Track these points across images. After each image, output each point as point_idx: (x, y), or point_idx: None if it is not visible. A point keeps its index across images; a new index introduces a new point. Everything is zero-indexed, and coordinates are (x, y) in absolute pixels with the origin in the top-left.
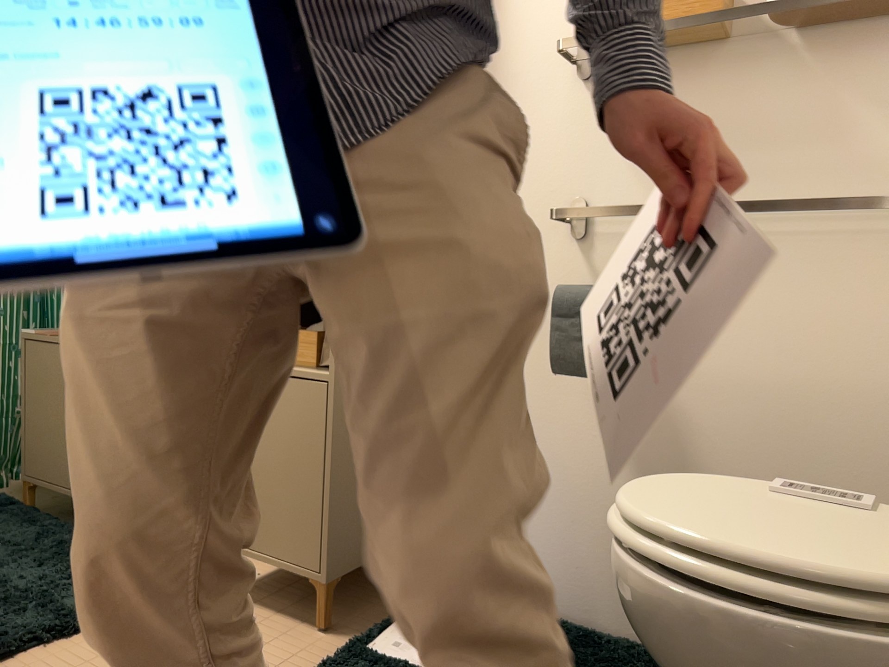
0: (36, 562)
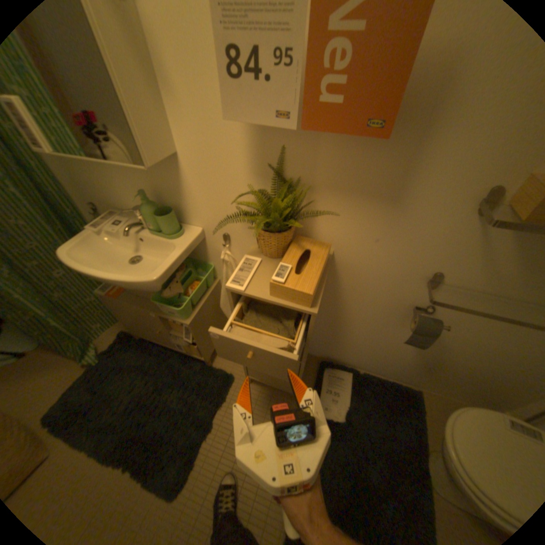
0: (171, 389)
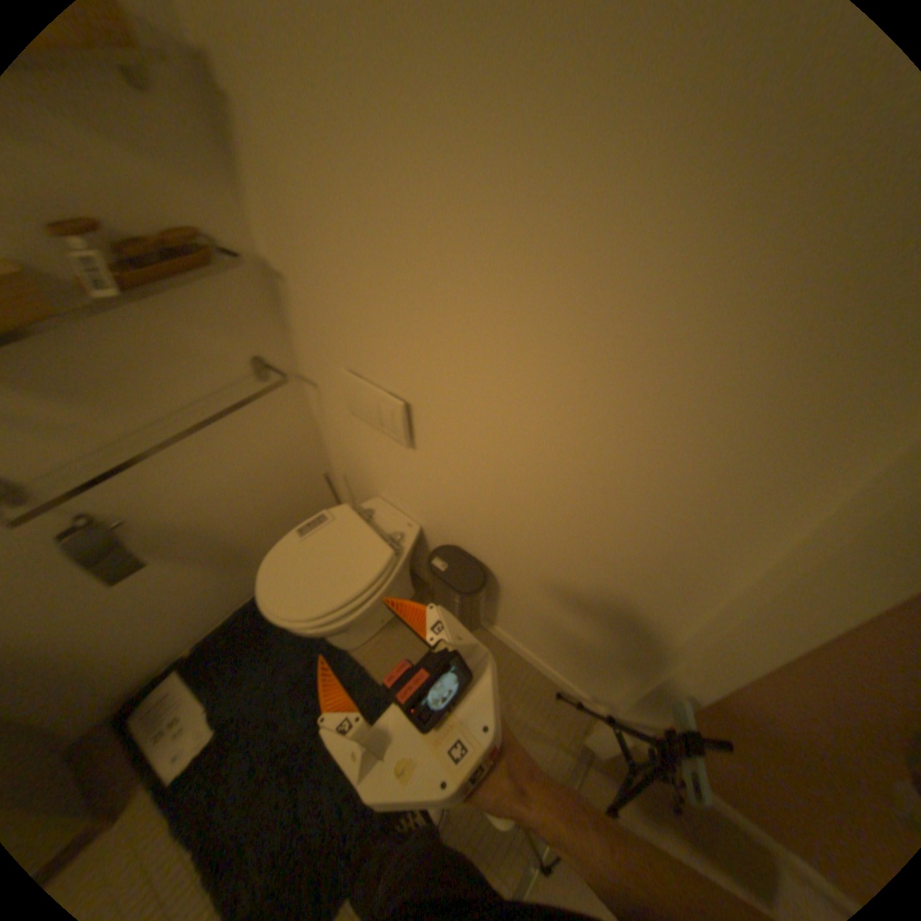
0: None
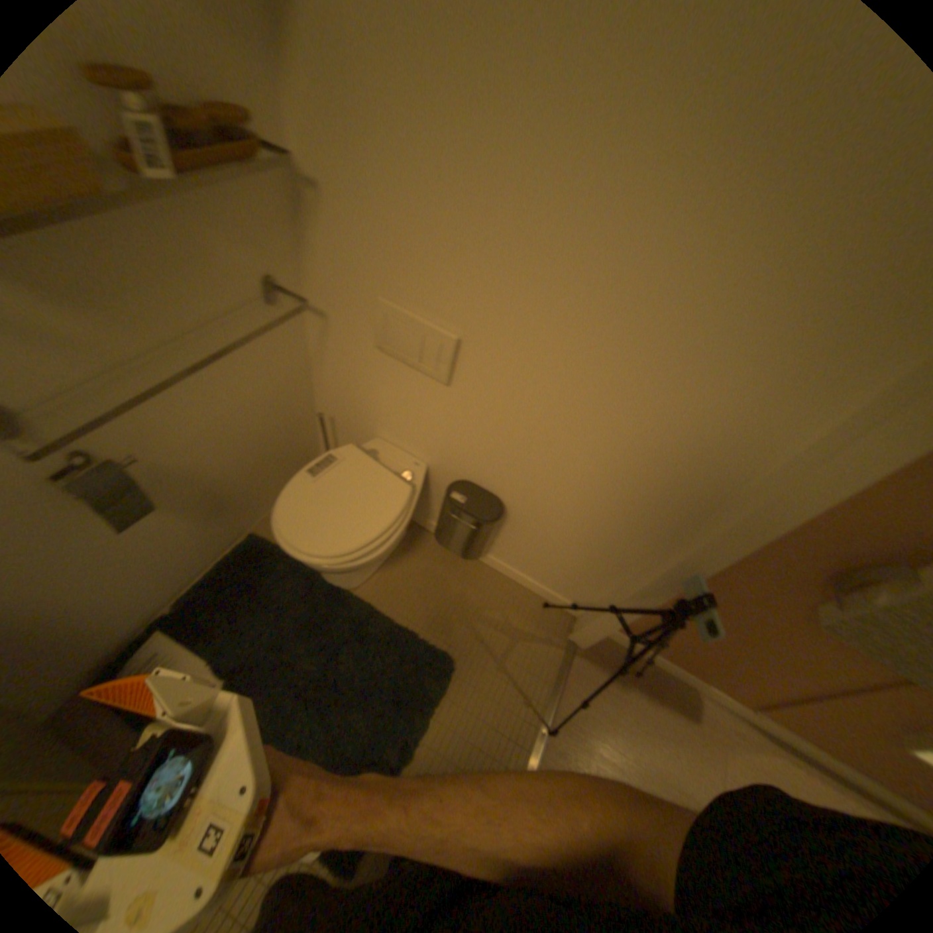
0: None
